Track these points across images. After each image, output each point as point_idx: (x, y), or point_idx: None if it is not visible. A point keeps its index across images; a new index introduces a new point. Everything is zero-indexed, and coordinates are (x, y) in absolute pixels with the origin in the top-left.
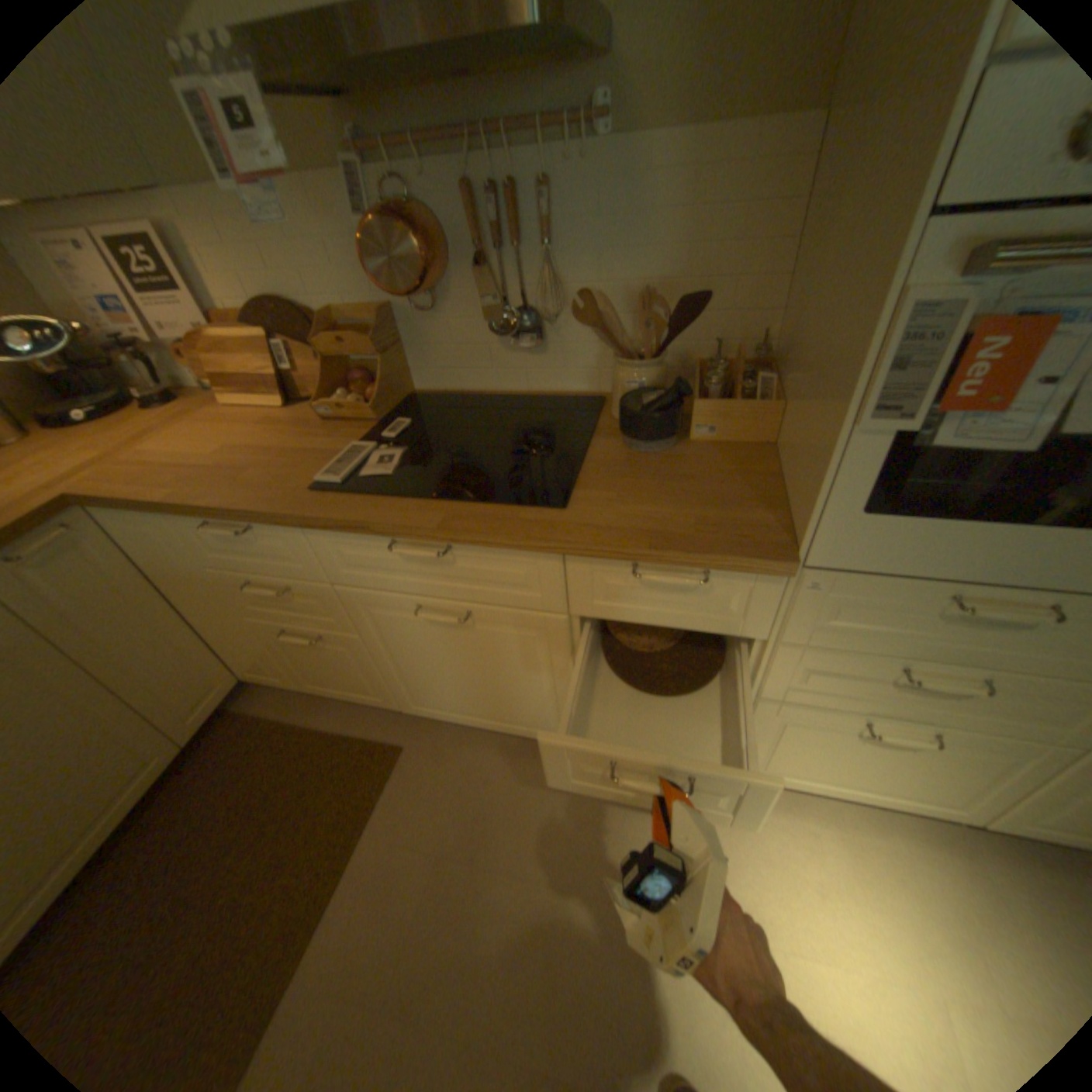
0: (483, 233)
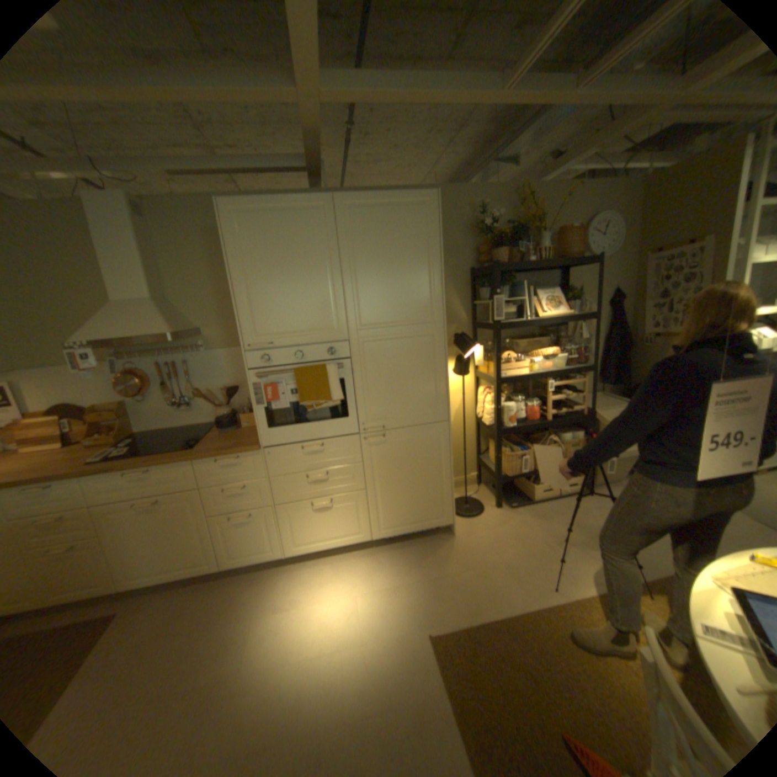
0: (163, 377)
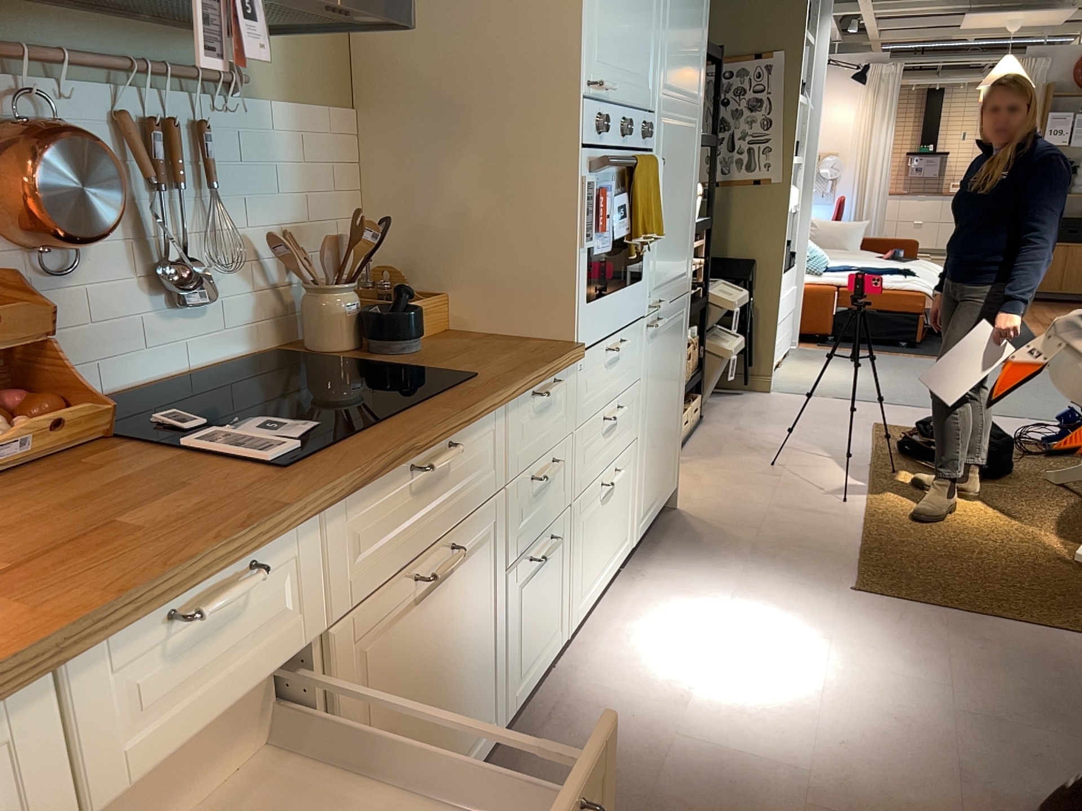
0: (147, 173)
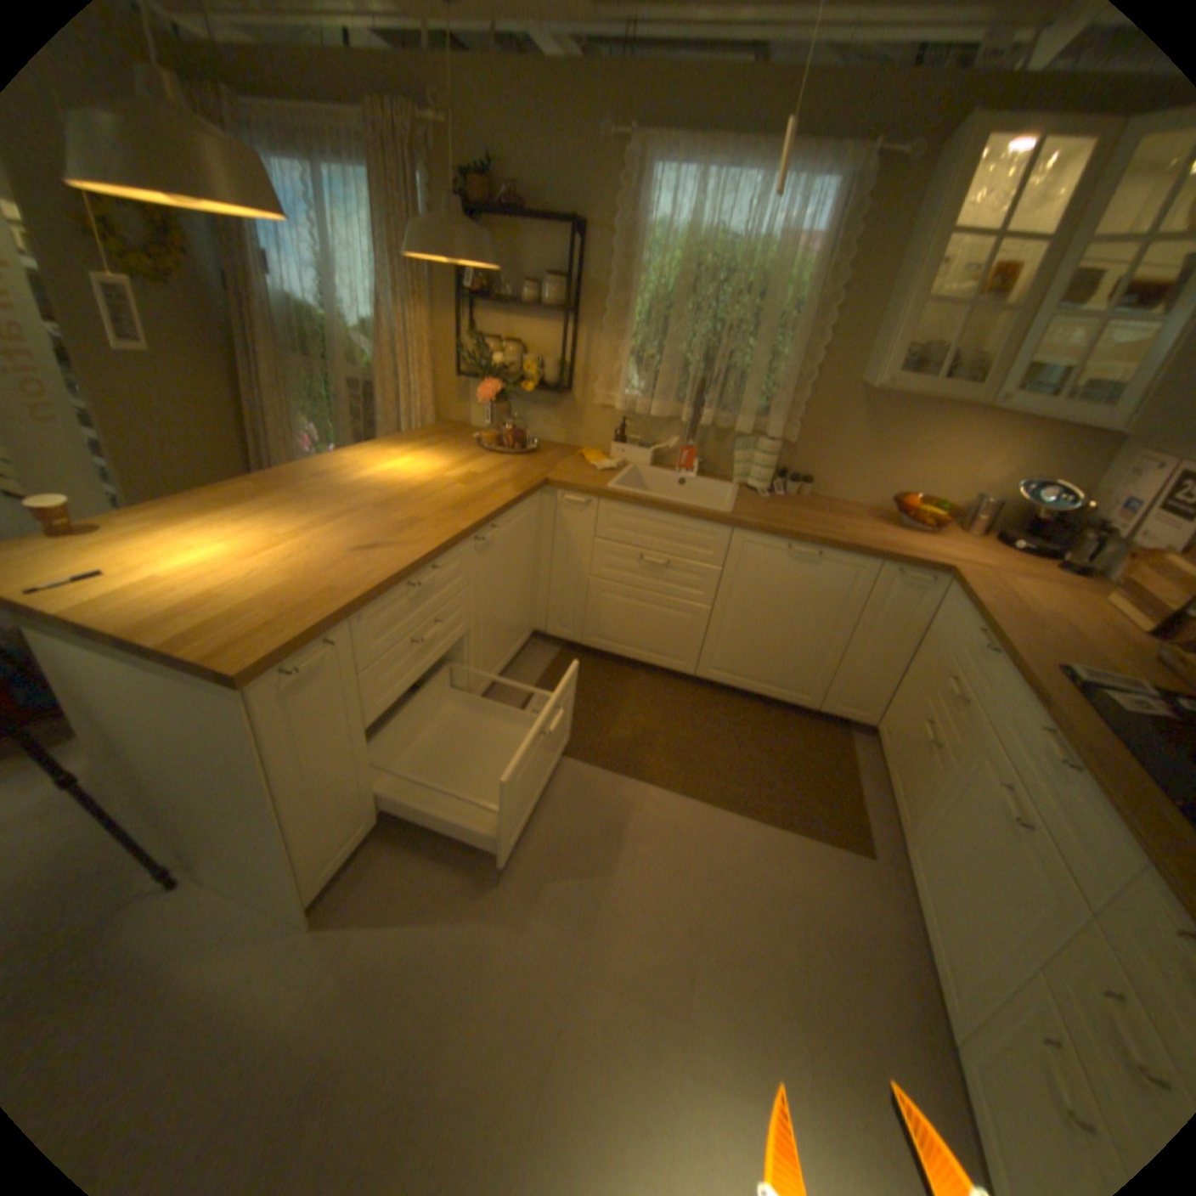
0: None
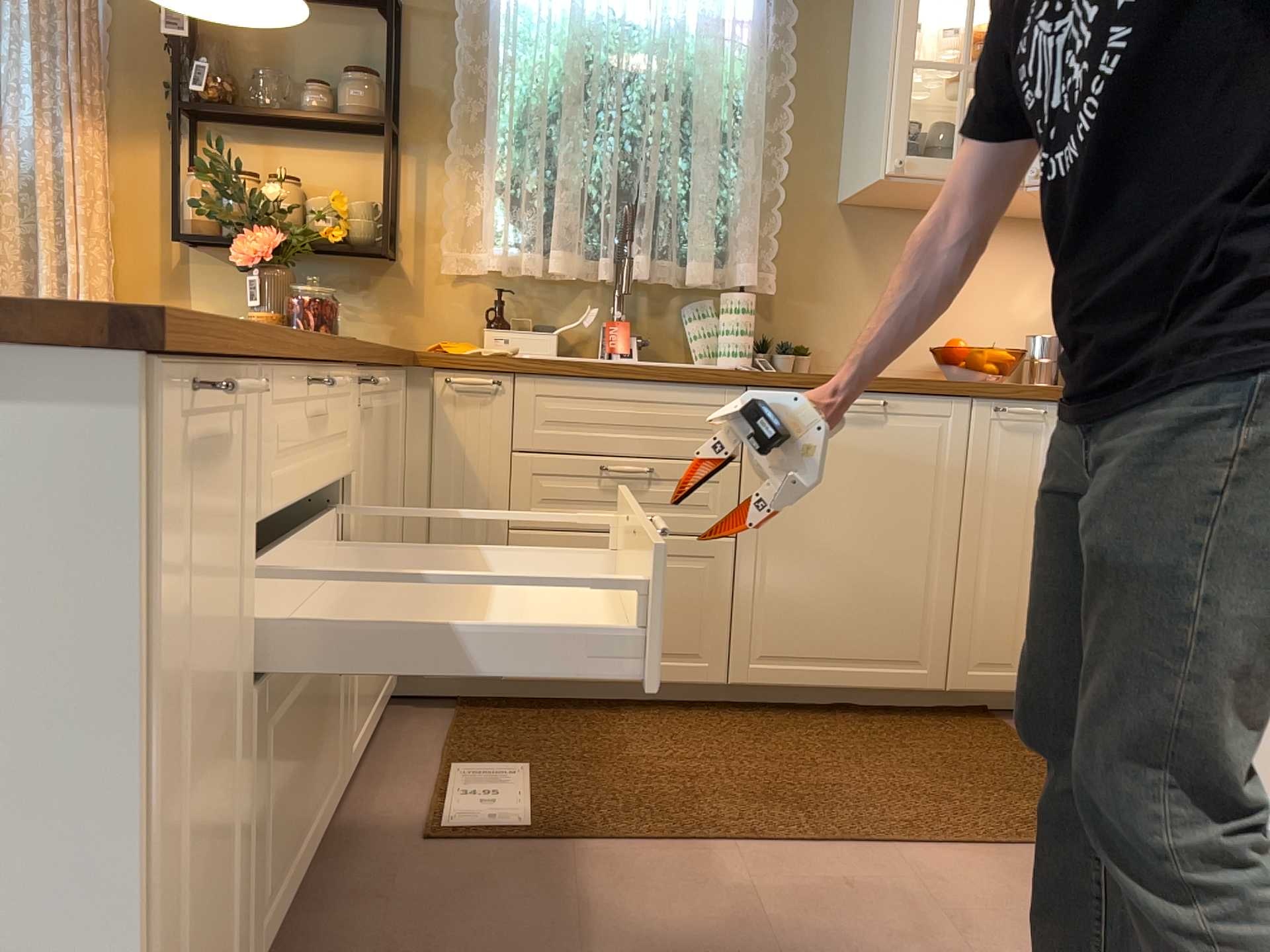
0: None
